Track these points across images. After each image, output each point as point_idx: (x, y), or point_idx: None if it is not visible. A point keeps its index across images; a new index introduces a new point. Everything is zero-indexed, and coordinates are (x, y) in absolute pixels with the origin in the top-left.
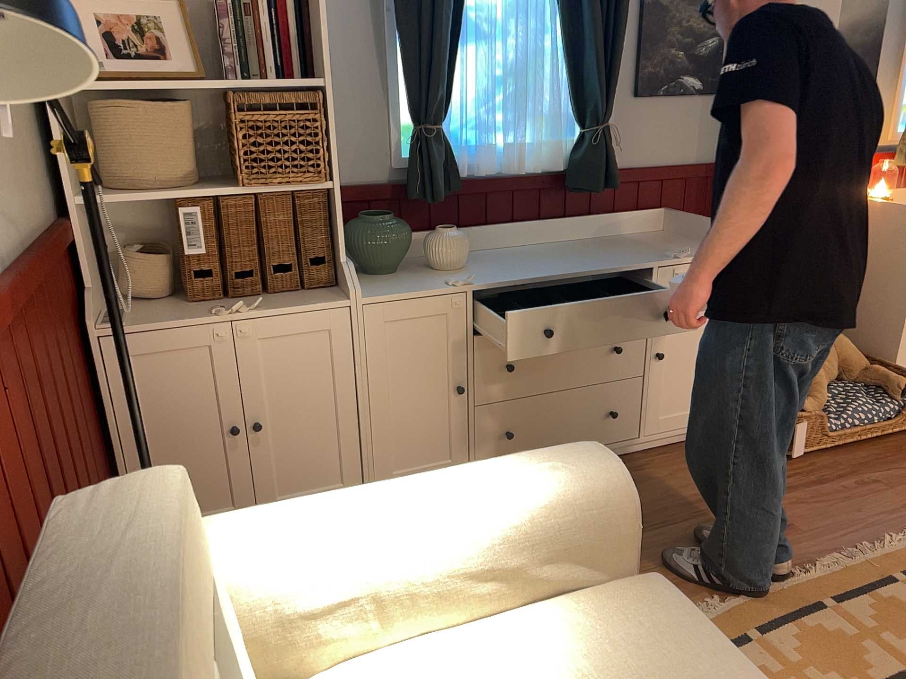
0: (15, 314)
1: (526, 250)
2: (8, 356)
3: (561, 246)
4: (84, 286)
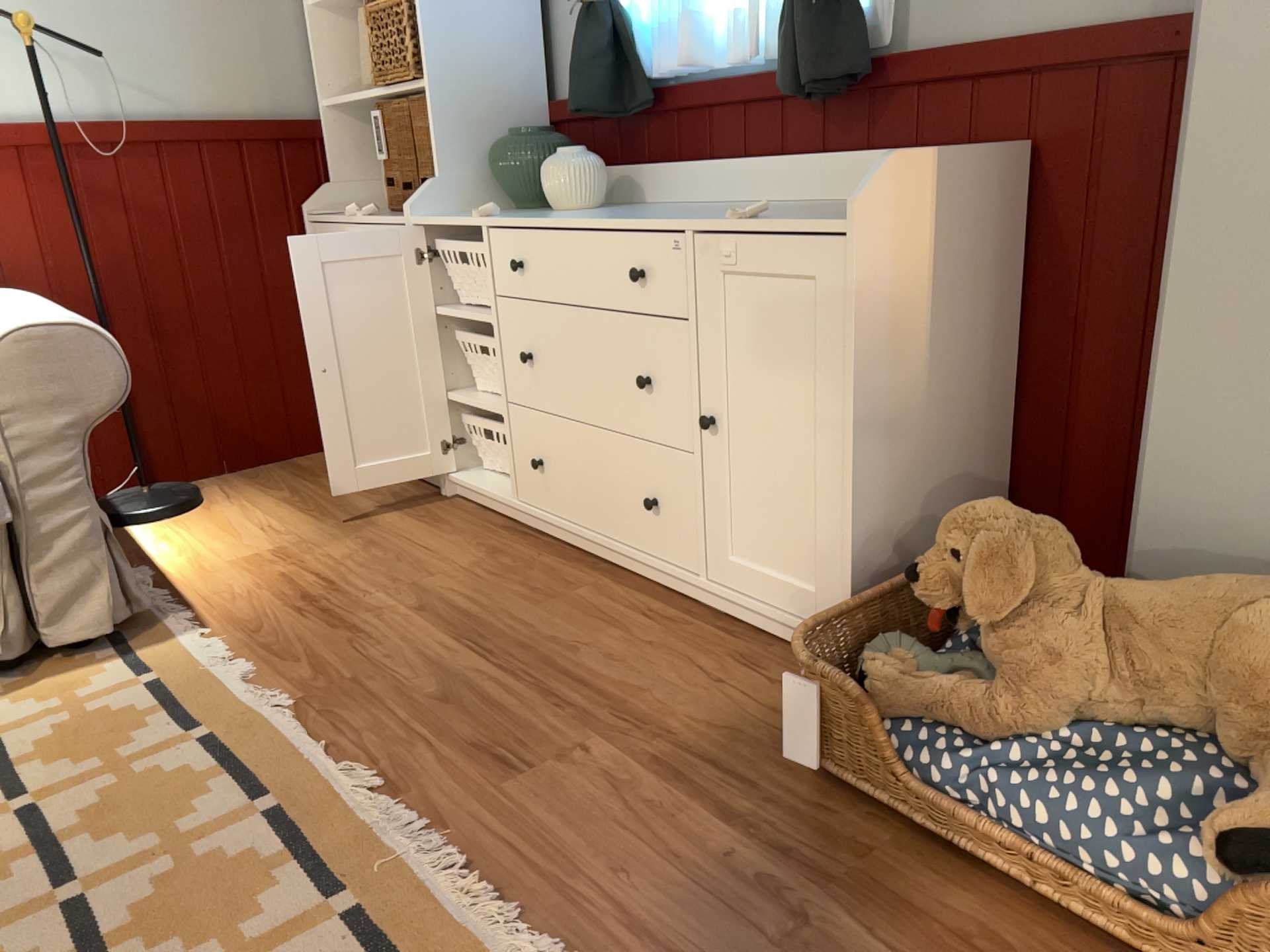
0: (112, 158)
1: (717, 206)
2: (76, 178)
3: (770, 205)
4: (332, 183)
